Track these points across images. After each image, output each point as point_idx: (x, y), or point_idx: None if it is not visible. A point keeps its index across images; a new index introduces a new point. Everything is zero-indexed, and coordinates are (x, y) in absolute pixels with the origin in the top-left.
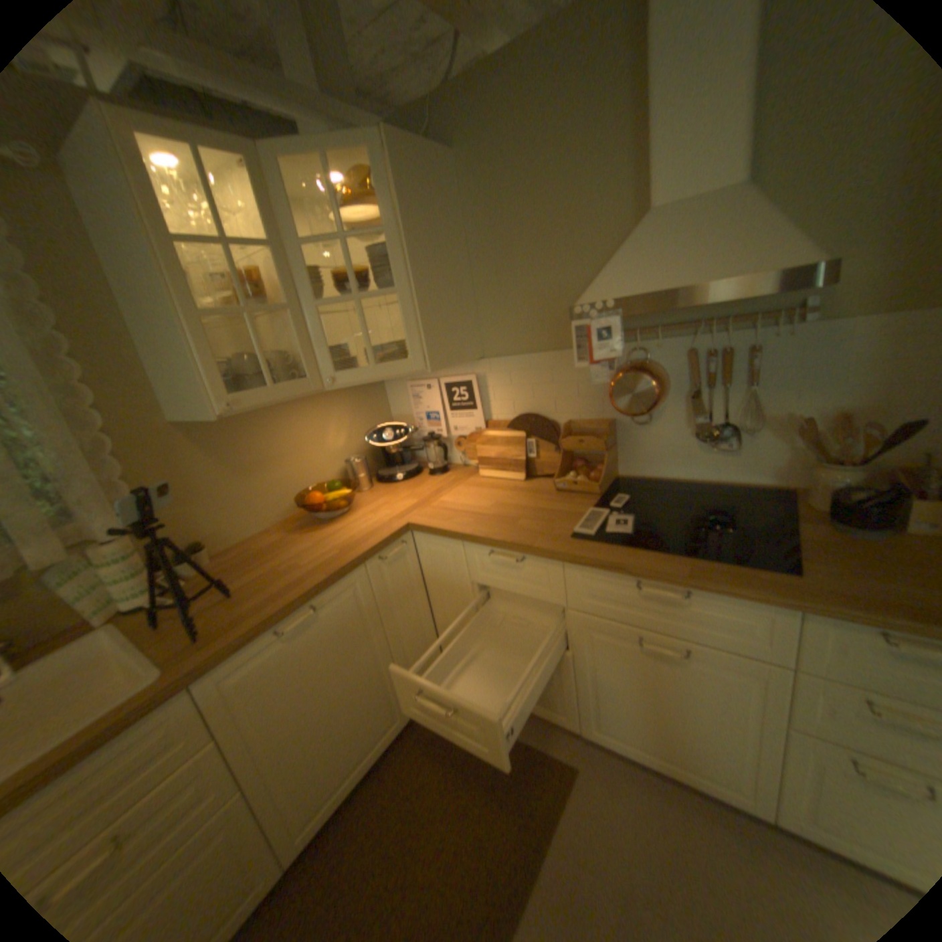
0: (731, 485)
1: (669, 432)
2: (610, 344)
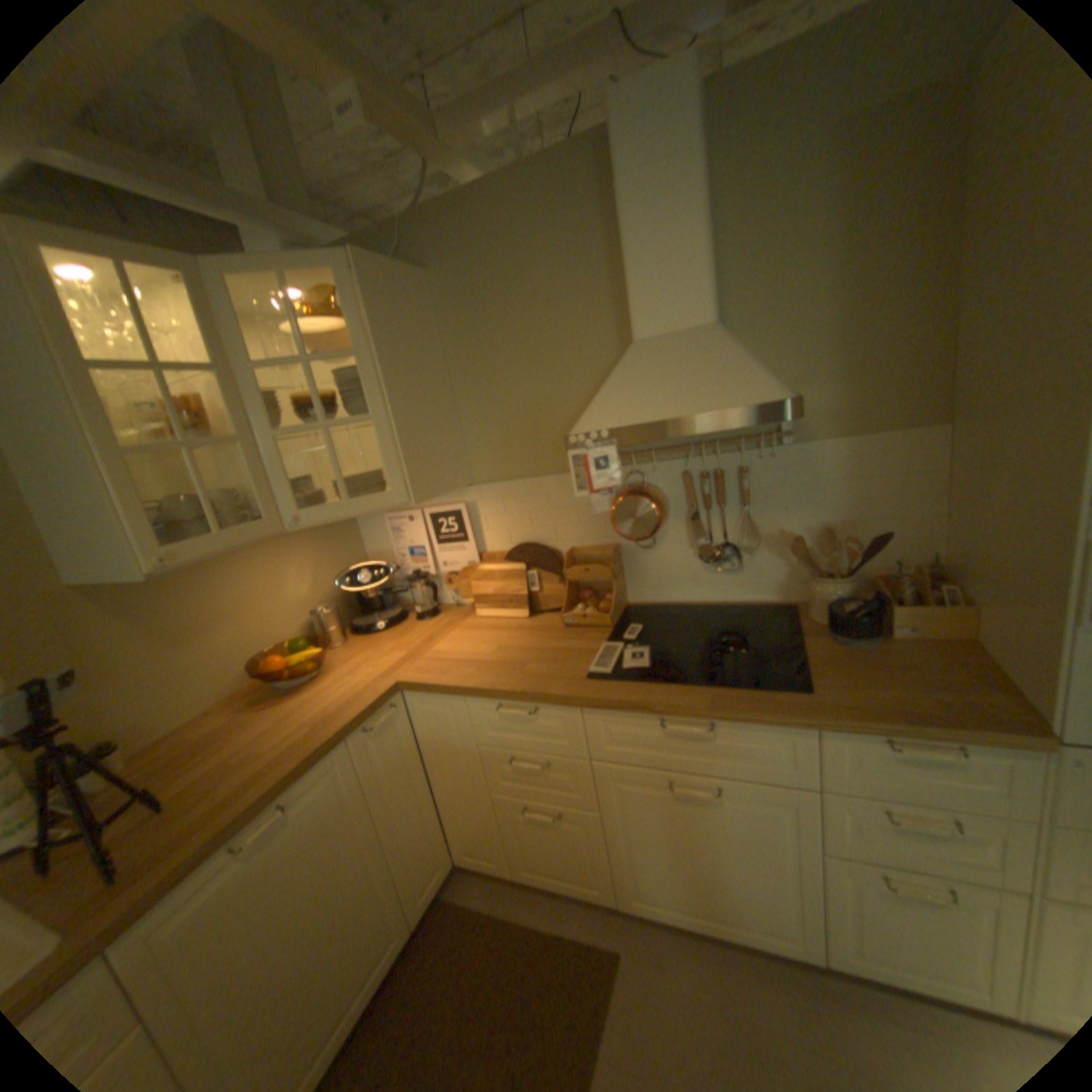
0: (738, 605)
1: (673, 554)
2: (606, 468)
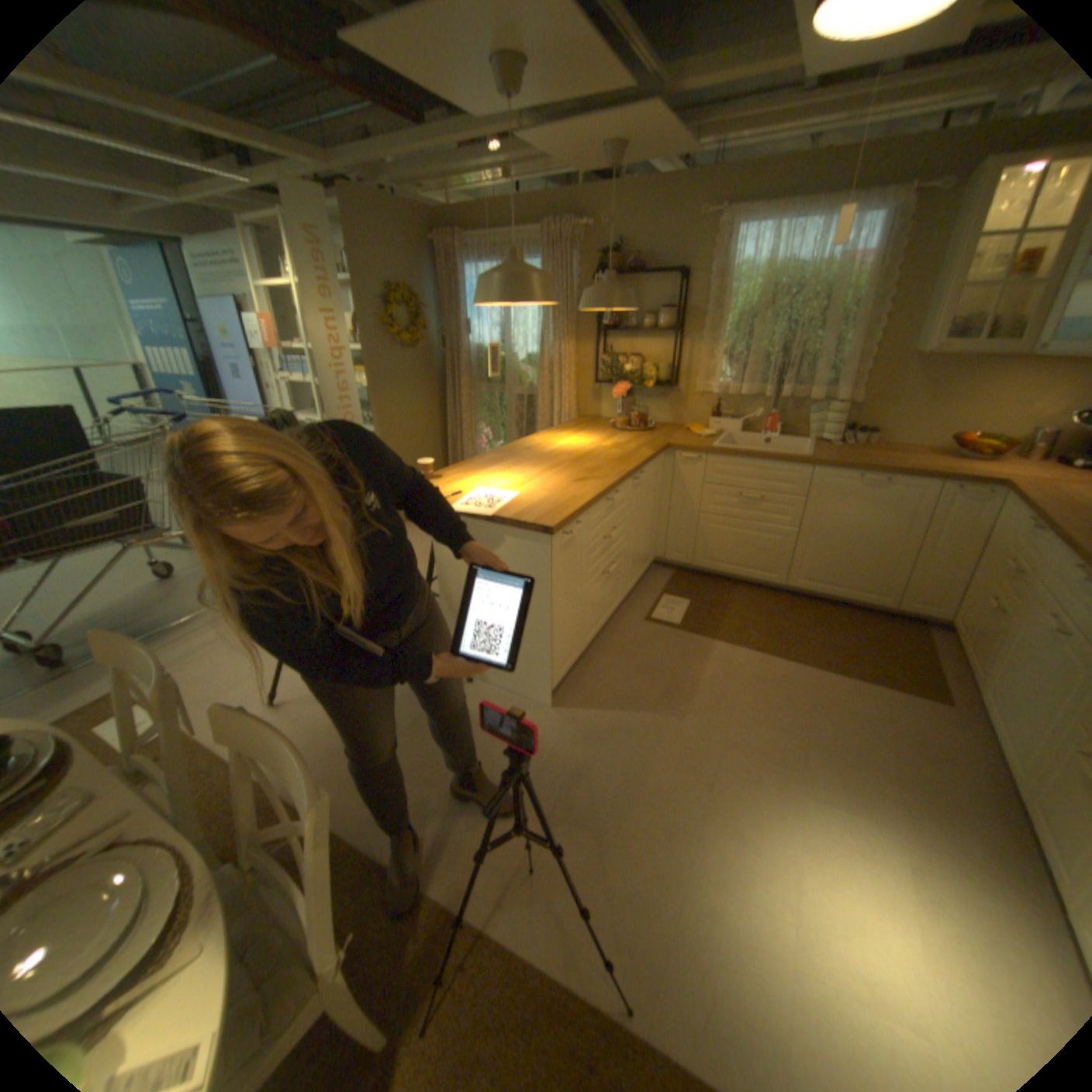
0: None
1: None
2: None
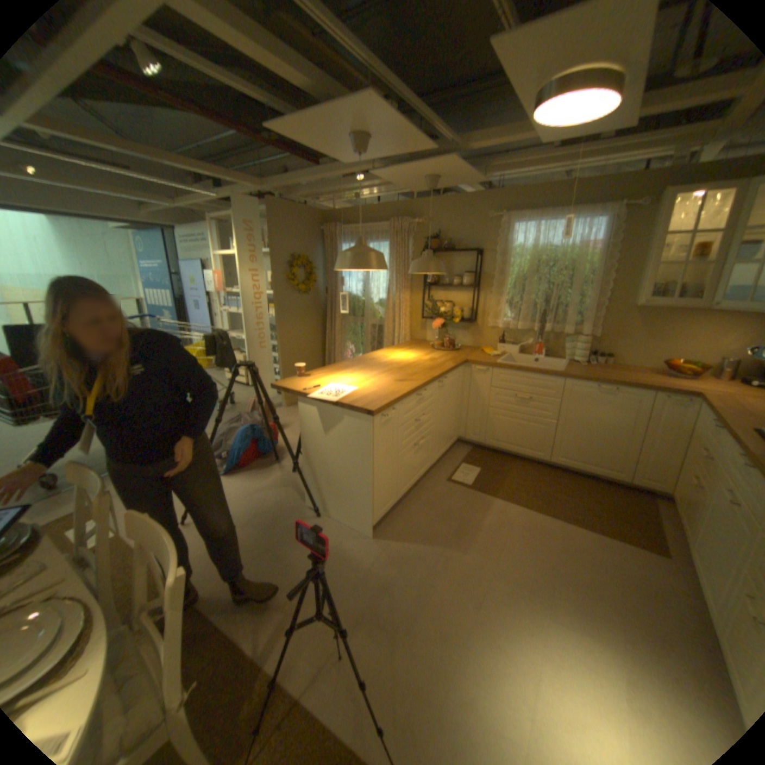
0: None
1: None
2: None
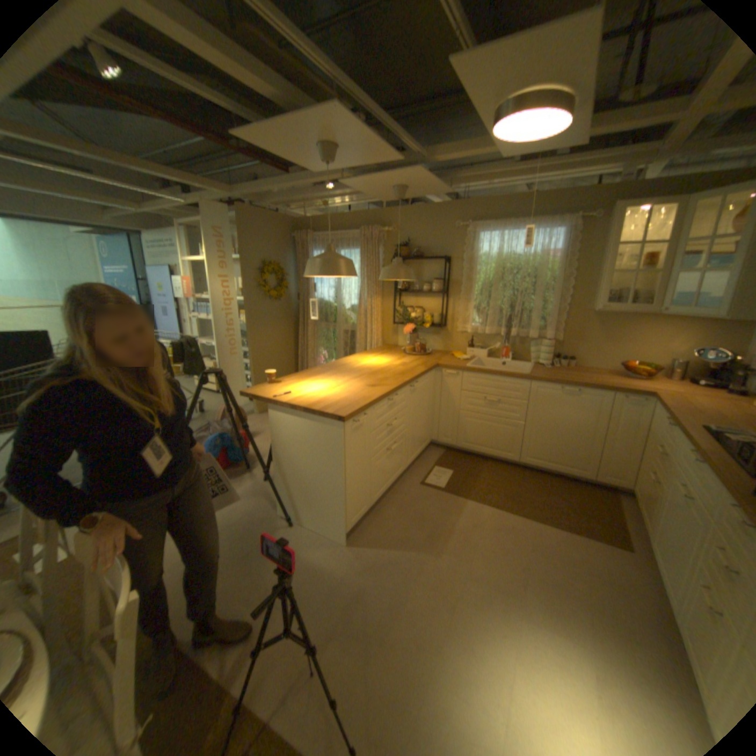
0: None
1: None
2: None
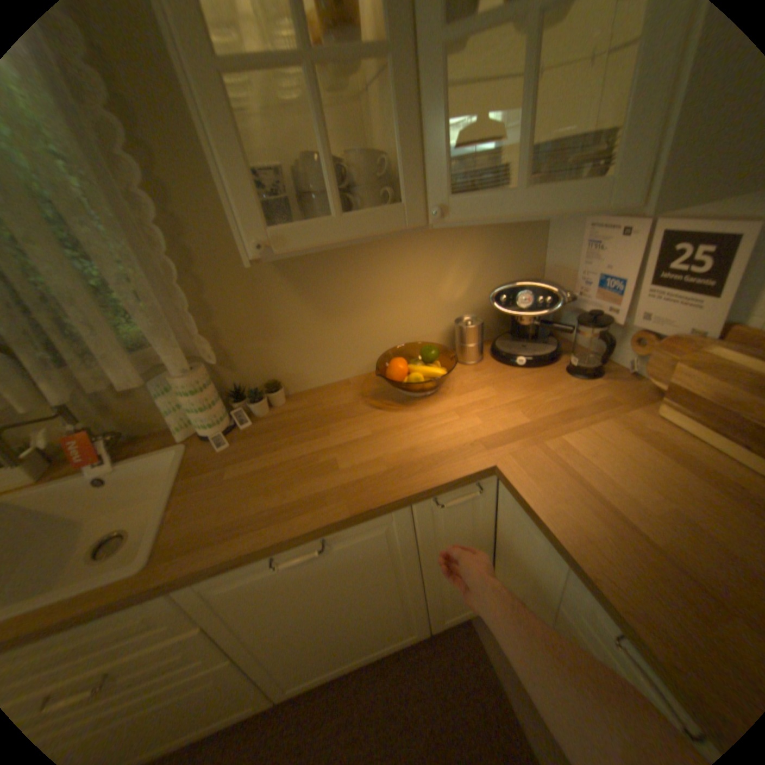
0: None
1: None
2: None
